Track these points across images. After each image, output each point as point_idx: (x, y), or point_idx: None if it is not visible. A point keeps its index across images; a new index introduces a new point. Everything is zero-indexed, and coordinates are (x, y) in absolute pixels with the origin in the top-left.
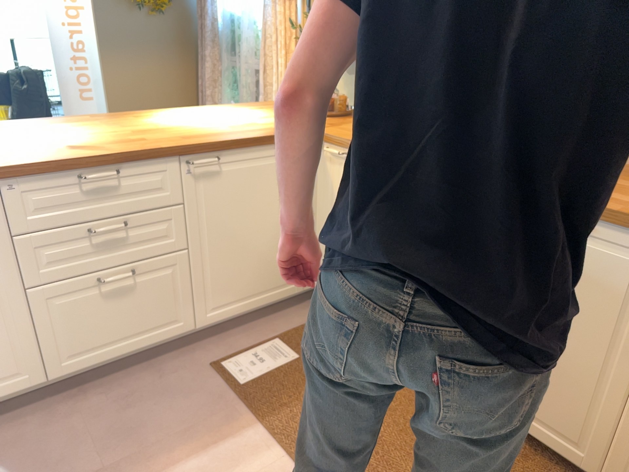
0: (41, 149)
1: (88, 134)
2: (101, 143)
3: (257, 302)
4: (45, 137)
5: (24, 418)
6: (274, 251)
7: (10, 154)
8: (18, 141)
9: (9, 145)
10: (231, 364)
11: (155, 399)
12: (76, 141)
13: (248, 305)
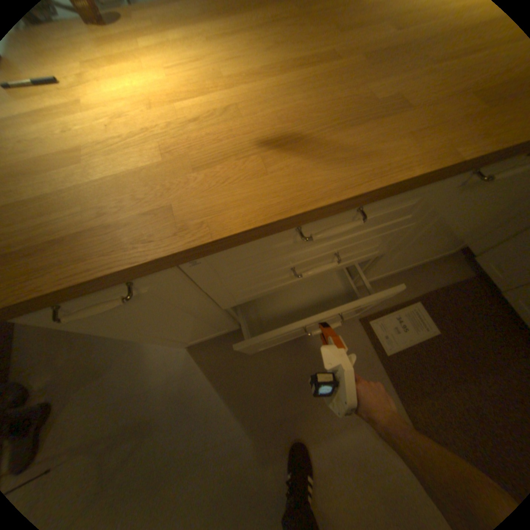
0: (227, 143)
1: (290, 61)
2: (328, 115)
3: (413, 266)
4: (224, 75)
5: (226, 343)
6: (468, 235)
7: (179, 166)
8: (184, 91)
9: (172, 112)
10: (379, 327)
11: (317, 351)
12: (278, 99)
13: (404, 269)
